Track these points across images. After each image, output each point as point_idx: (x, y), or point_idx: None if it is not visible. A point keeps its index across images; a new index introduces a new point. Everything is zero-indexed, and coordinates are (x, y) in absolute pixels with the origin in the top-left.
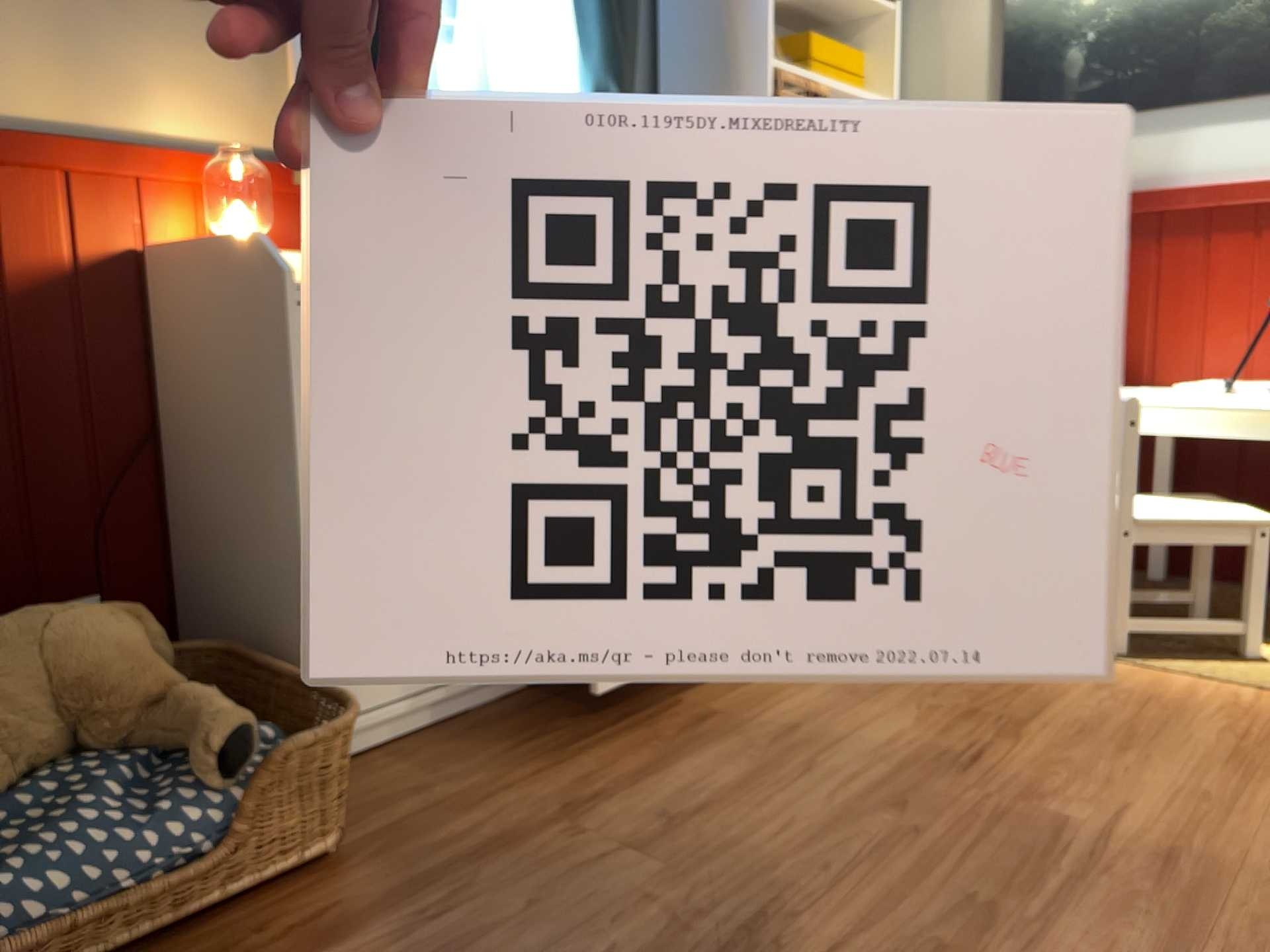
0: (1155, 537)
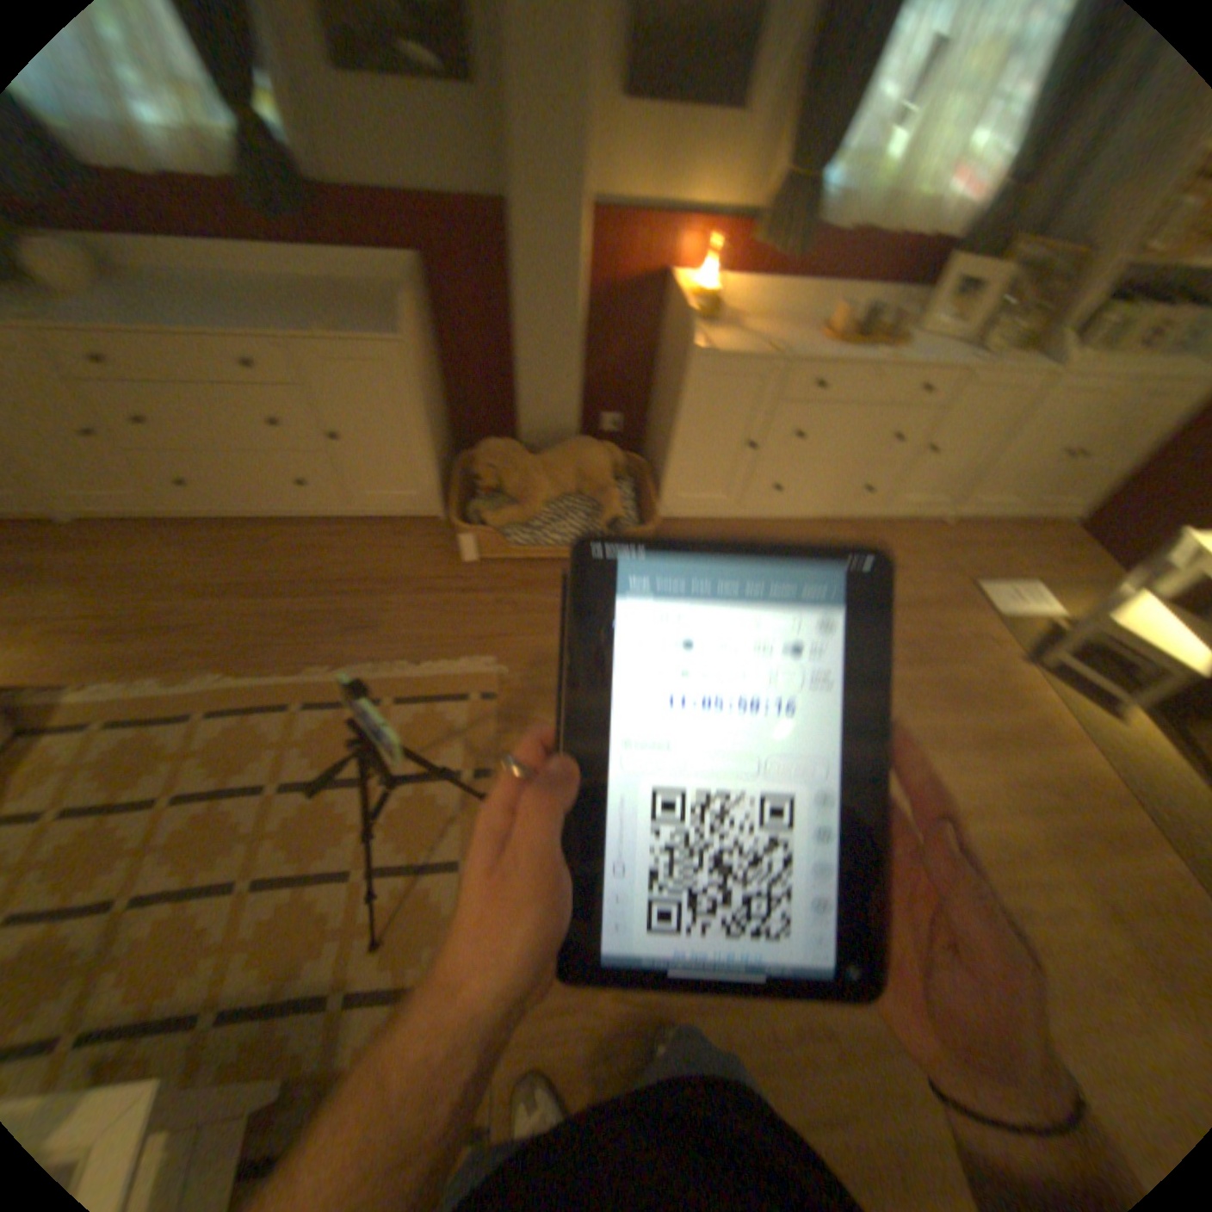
0: (1114, 637)
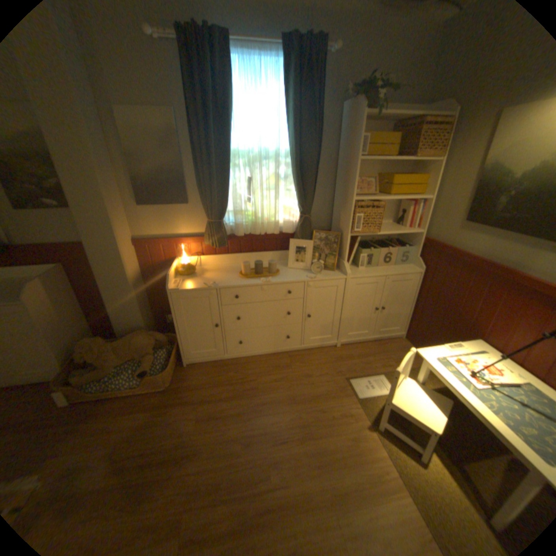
0: (397, 412)
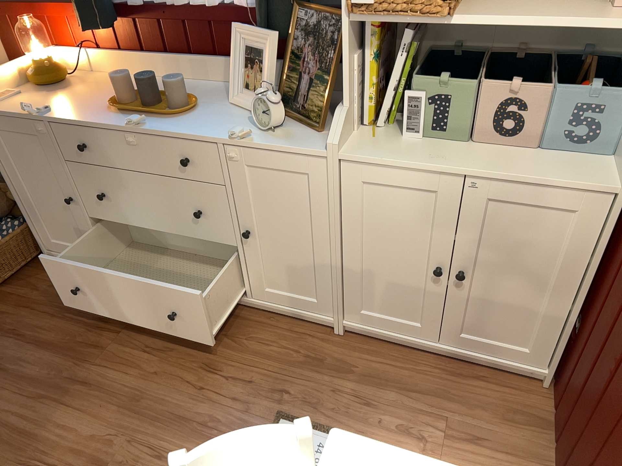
0: None
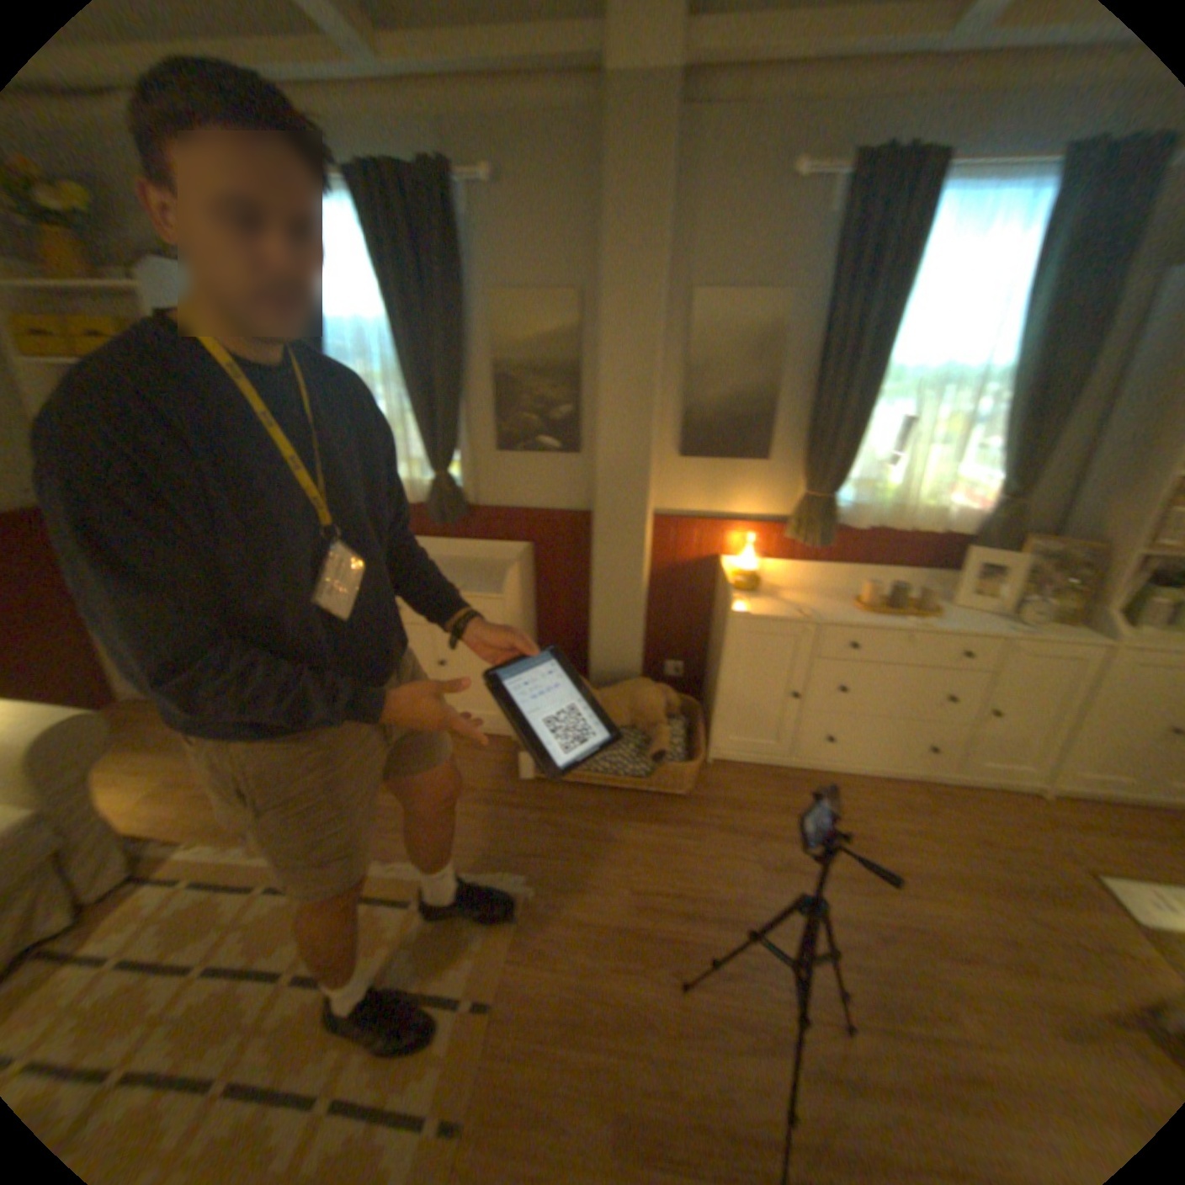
0: None
